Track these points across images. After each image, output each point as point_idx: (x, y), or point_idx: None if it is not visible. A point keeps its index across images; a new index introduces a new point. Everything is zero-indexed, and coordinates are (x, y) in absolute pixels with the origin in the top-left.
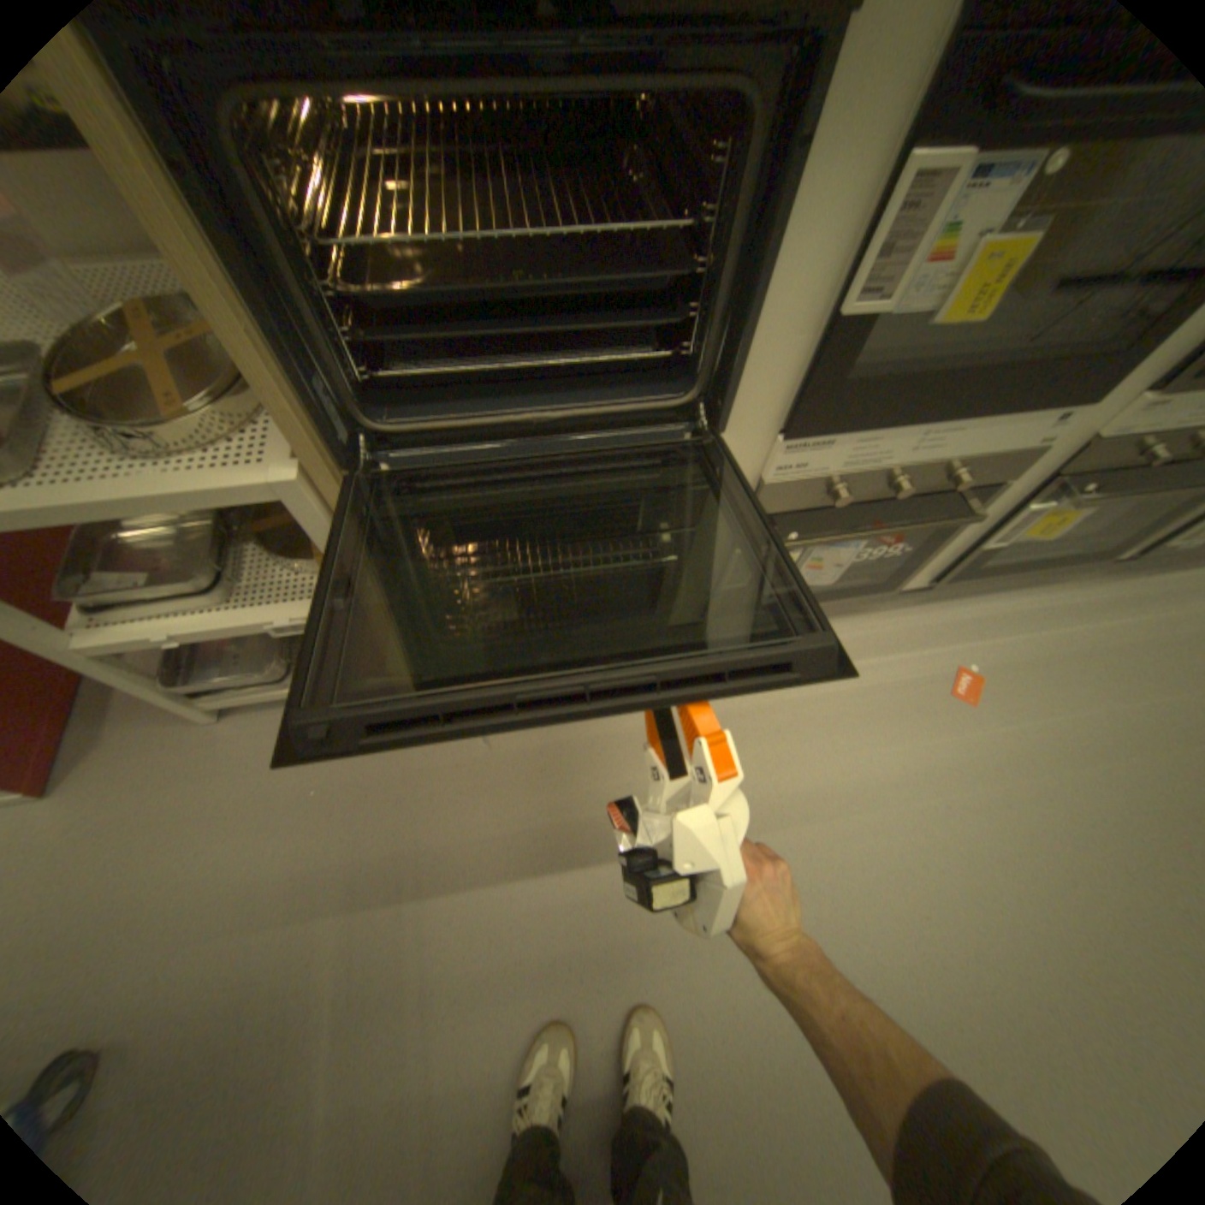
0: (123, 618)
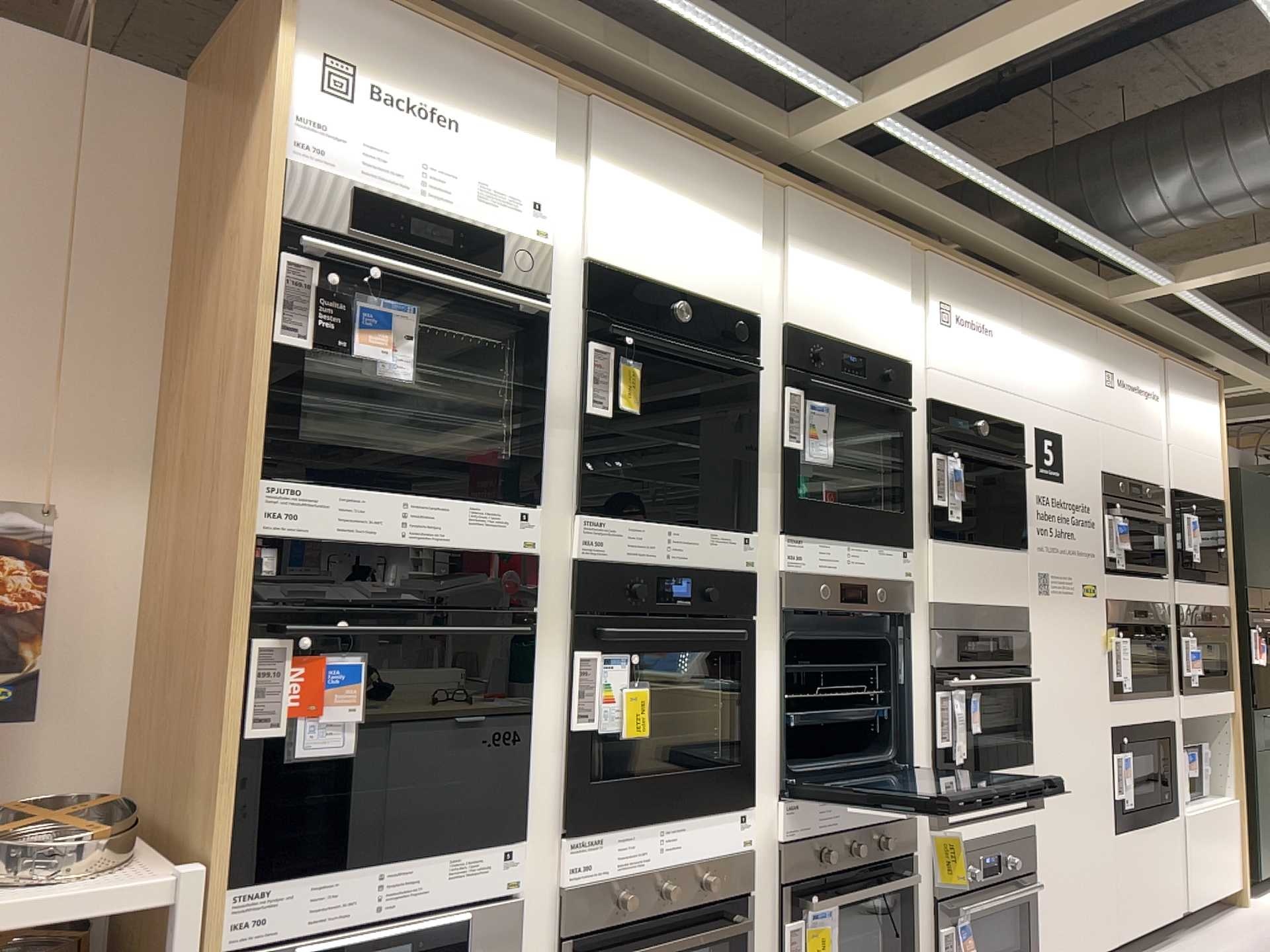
0: None
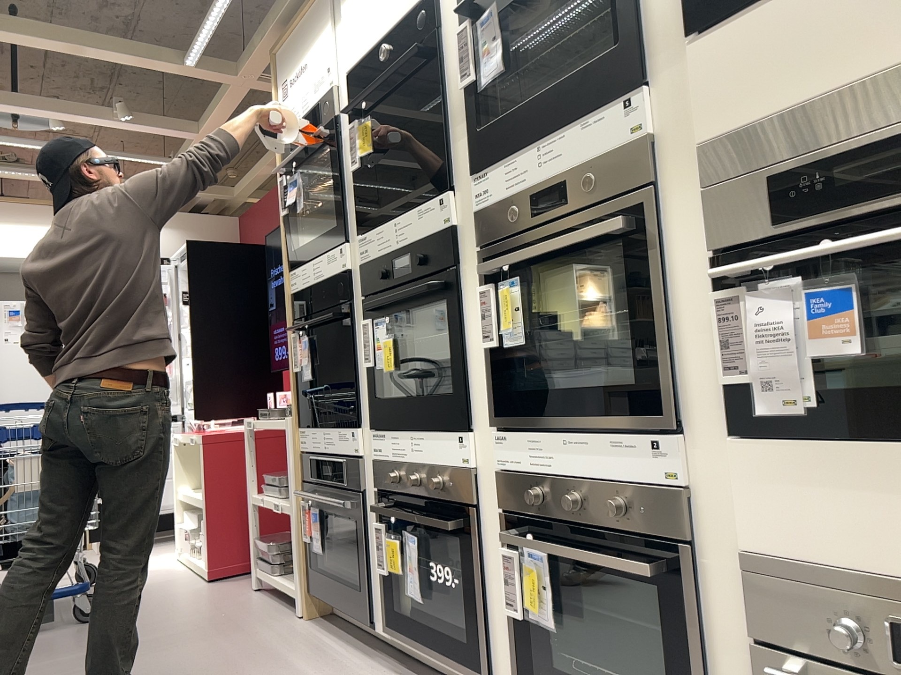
0: (266, 495)
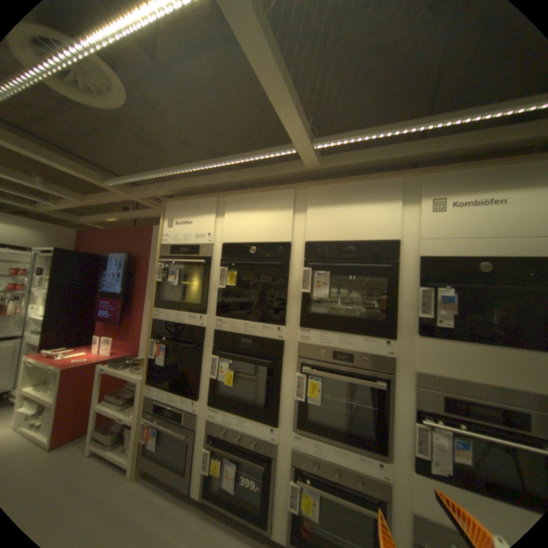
0: (105, 408)
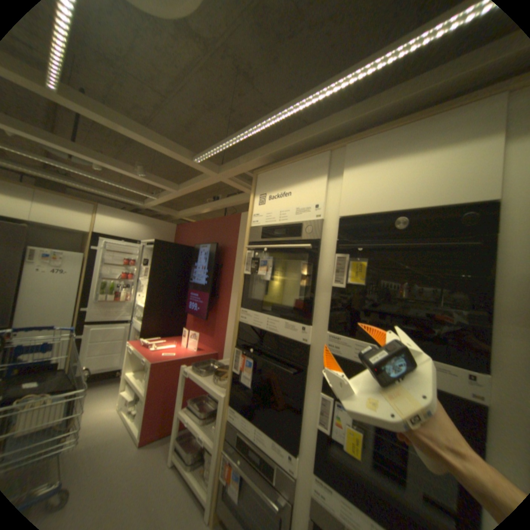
0: (188, 416)
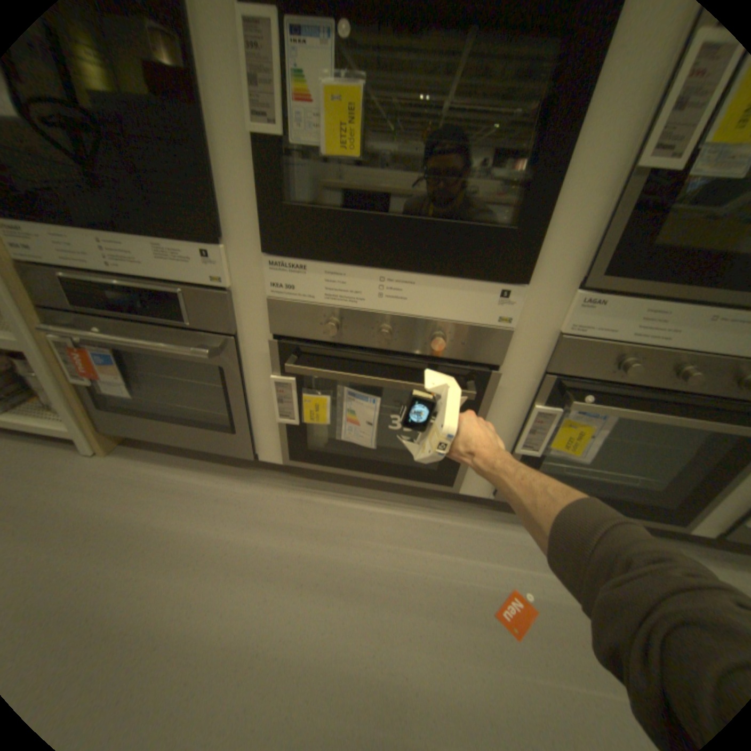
0: None
